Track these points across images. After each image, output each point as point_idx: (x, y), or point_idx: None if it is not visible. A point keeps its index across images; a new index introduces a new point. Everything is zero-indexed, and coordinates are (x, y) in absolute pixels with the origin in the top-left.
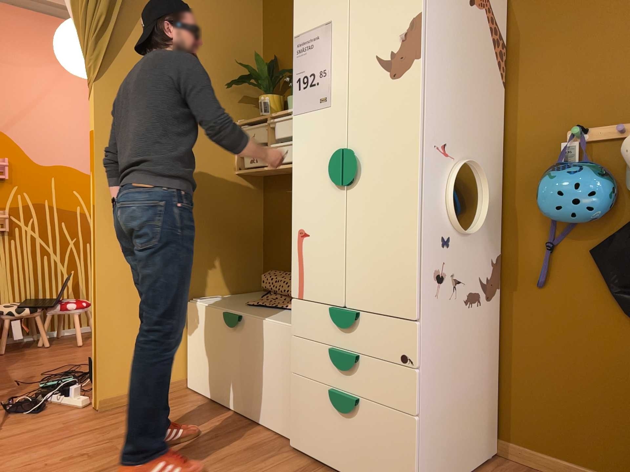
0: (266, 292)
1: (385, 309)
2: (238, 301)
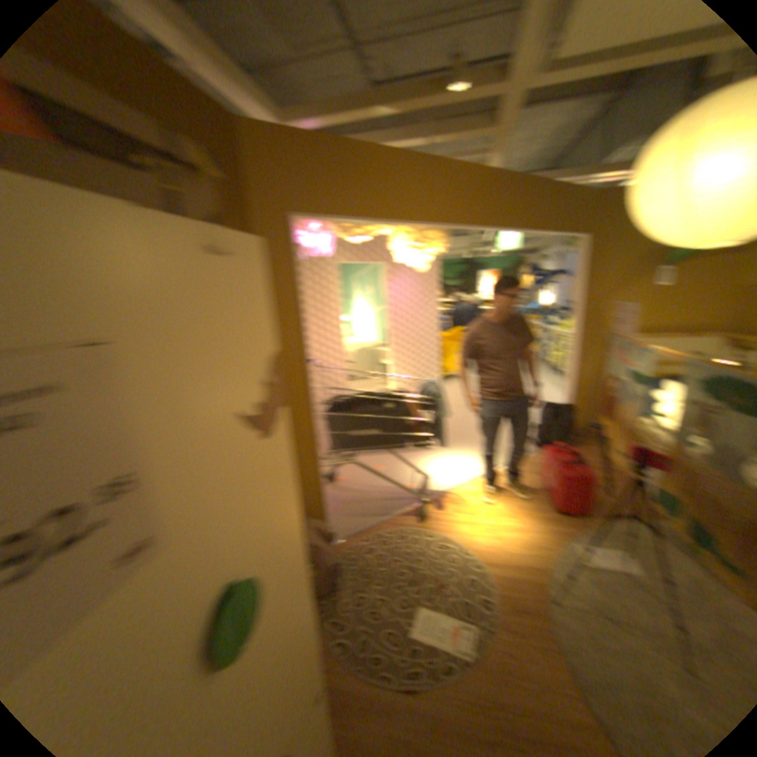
0: None
1: (303, 694)
2: None
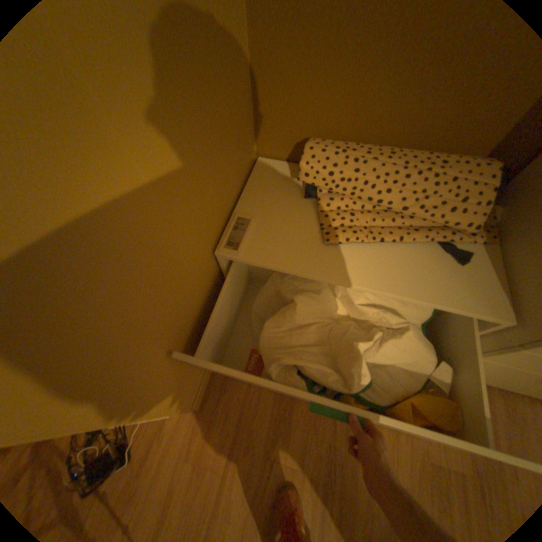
0: (312, 187)
1: None
2: (286, 222)
